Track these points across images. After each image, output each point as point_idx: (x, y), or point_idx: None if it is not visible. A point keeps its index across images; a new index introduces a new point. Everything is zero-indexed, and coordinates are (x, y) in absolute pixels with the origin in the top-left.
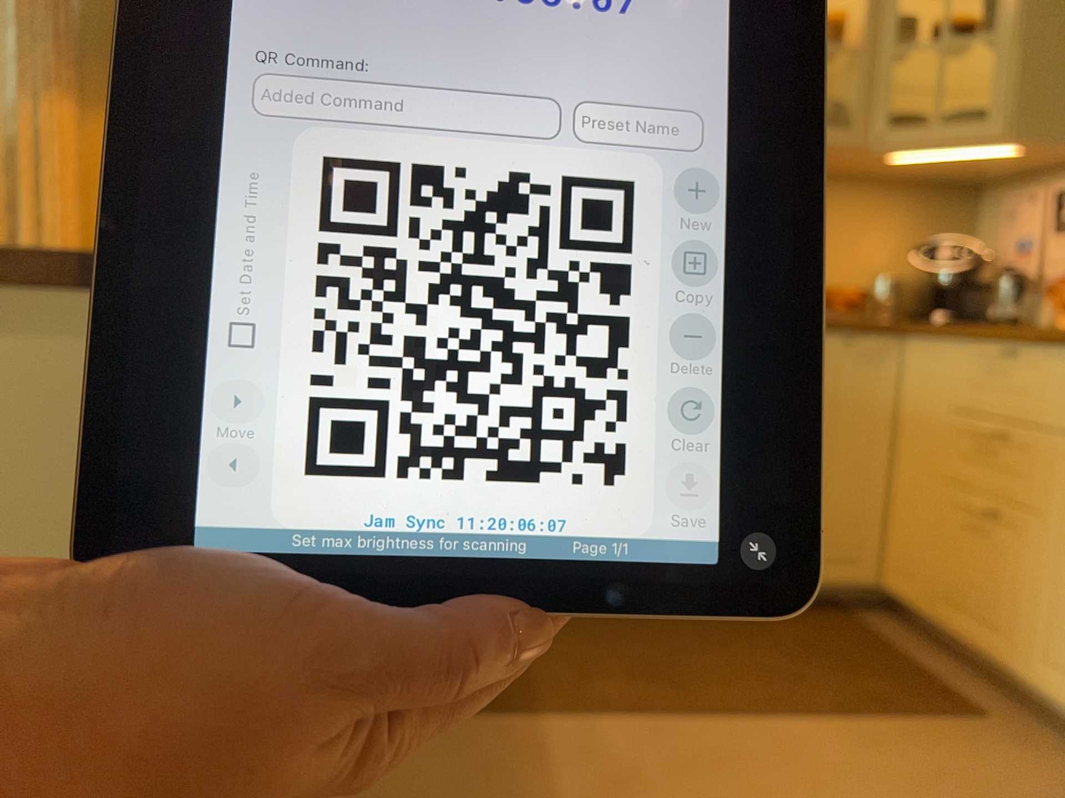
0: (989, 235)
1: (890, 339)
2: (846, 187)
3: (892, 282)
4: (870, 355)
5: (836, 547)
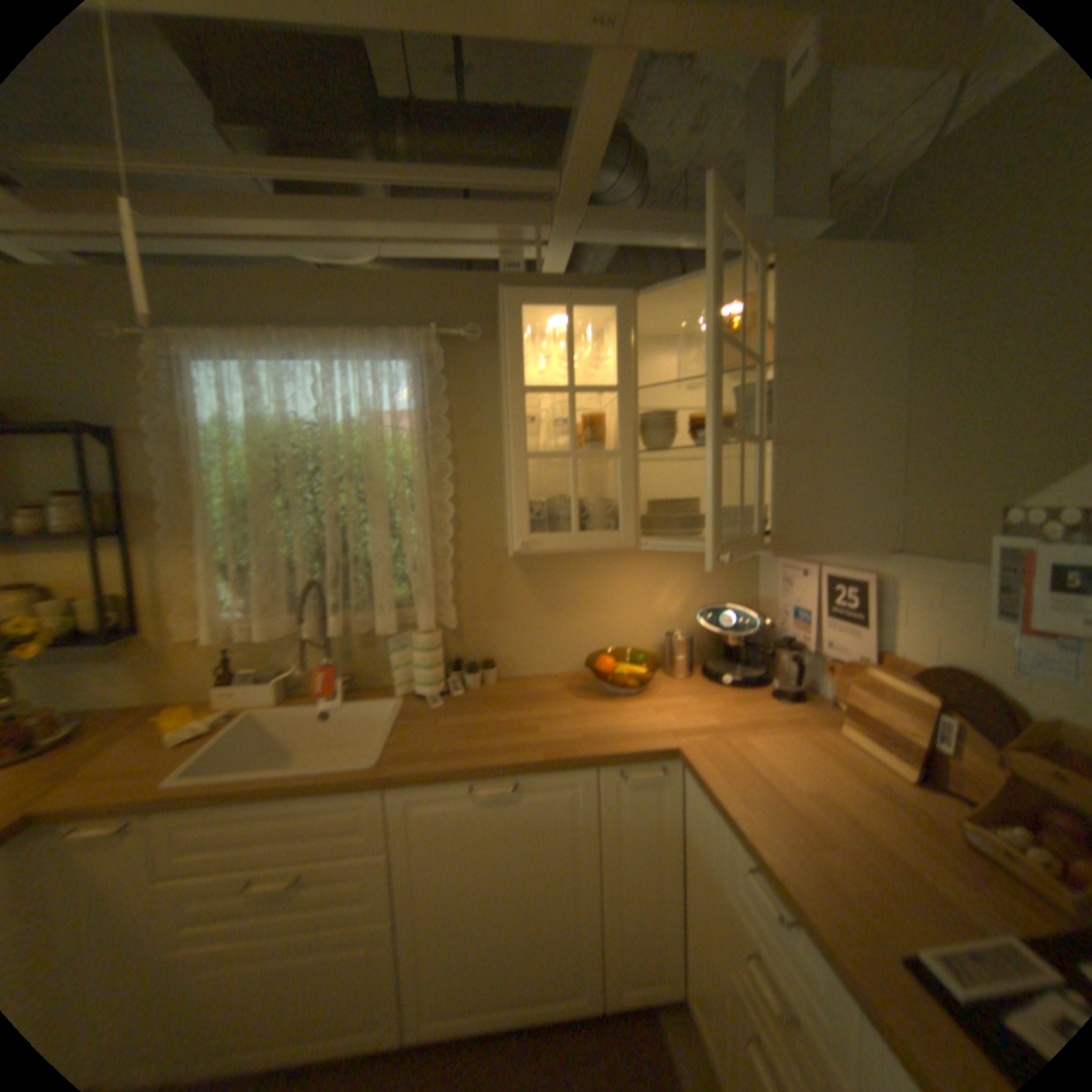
0: (766, 584)
1: (666, 767)
2: (634, 553)
3: (681, 646)
4: (648, 785)
5: (634, 974)
